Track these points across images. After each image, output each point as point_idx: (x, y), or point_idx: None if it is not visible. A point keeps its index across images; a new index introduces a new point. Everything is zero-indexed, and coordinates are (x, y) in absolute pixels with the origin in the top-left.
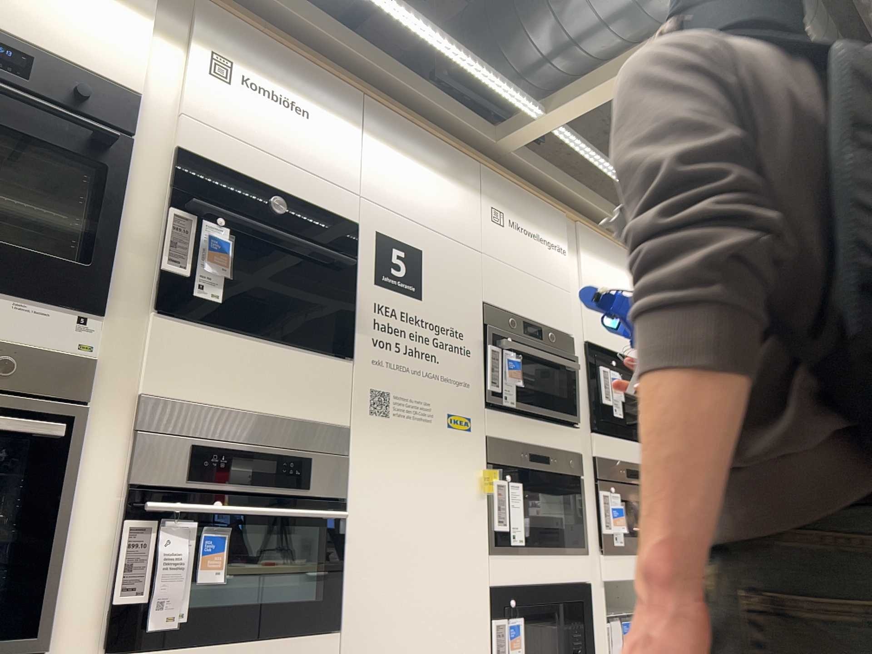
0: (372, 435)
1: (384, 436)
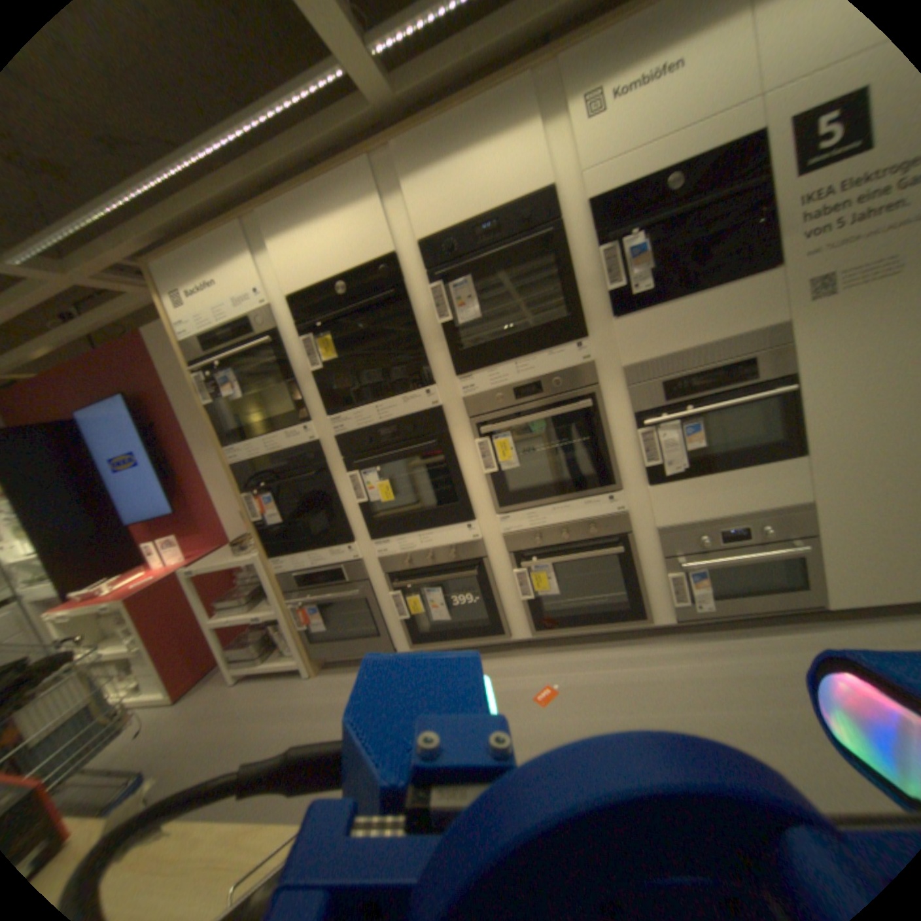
0: (815, 320)
1: (831, 316)
